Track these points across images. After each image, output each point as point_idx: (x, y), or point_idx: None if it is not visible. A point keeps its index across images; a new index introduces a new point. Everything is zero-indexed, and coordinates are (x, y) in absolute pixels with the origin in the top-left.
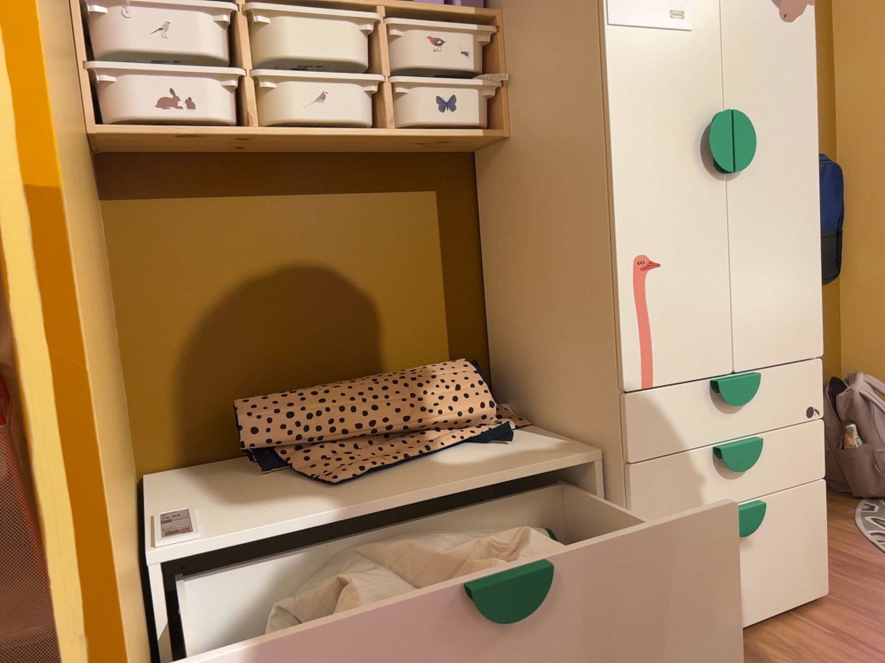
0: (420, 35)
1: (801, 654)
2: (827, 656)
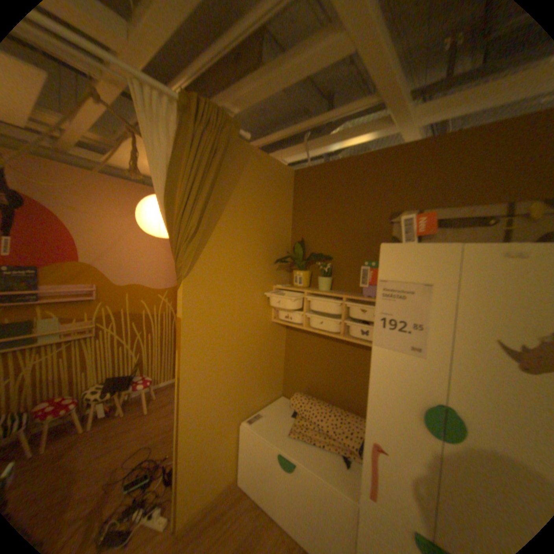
0: (355, 309)
1: None
2: None
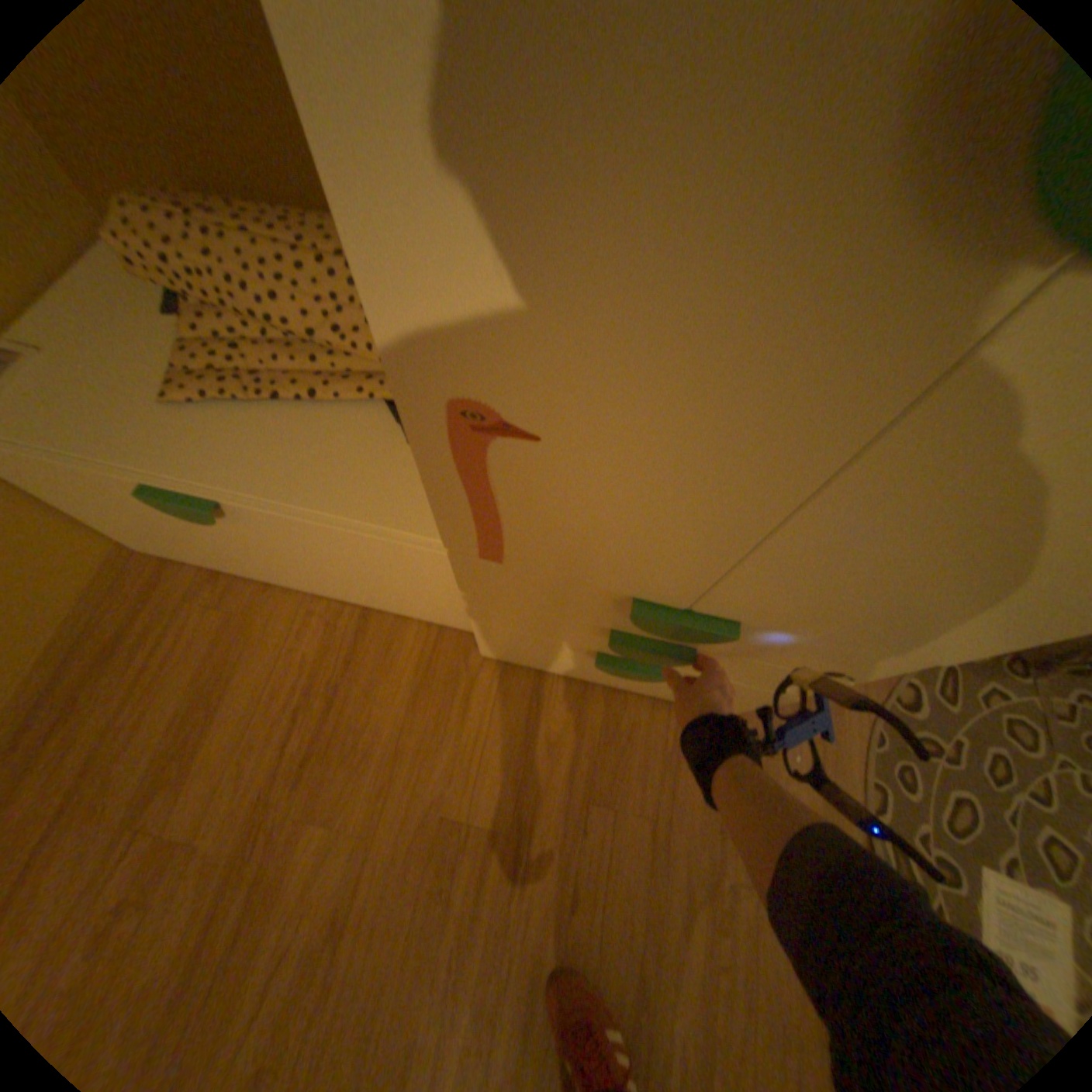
0: None
1: (612, 741)
2: (627, 760)
